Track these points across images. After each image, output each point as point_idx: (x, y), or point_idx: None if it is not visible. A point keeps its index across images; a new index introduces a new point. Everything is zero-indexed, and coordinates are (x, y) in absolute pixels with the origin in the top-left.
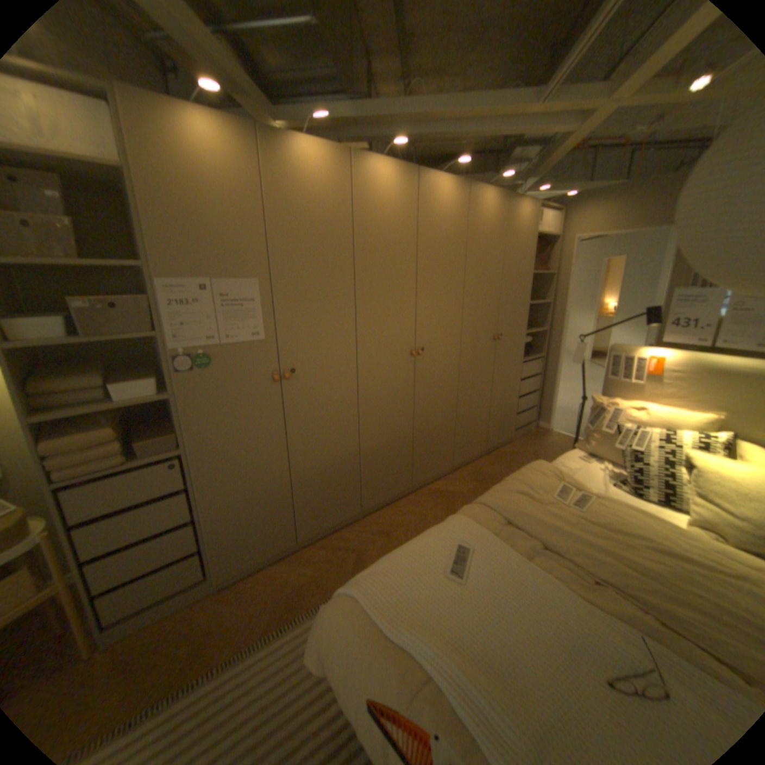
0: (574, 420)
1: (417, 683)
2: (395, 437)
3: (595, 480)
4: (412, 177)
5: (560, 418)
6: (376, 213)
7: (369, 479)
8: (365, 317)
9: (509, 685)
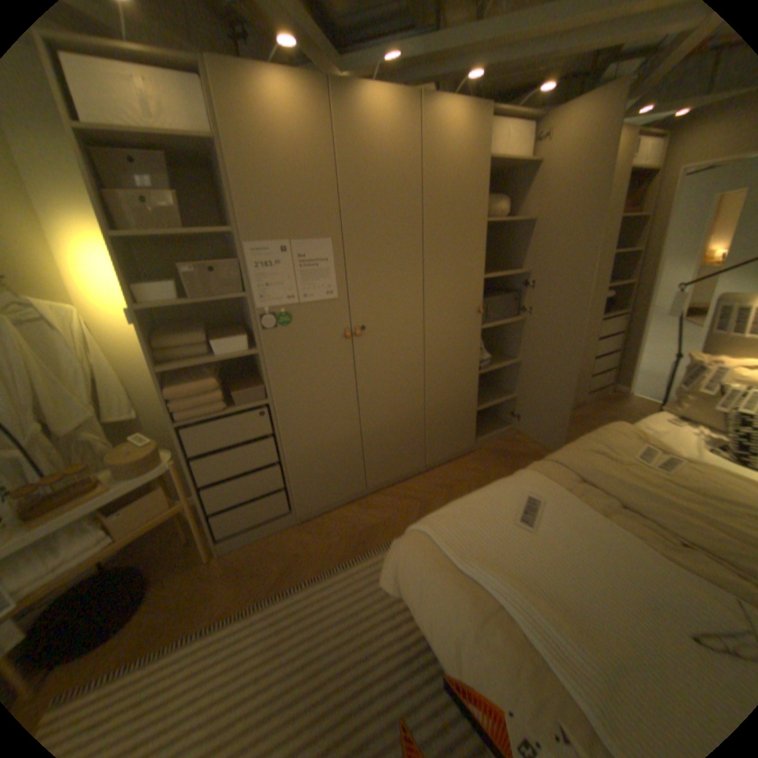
0: (659, 385)
1: (488, 609)
2: (459, 395)
3: (686, 444)
4: (486, 115)
5: (642, 382)
6: (446, 159)
7: (432, 434)
8: (432, 273)
9: (581, 624)
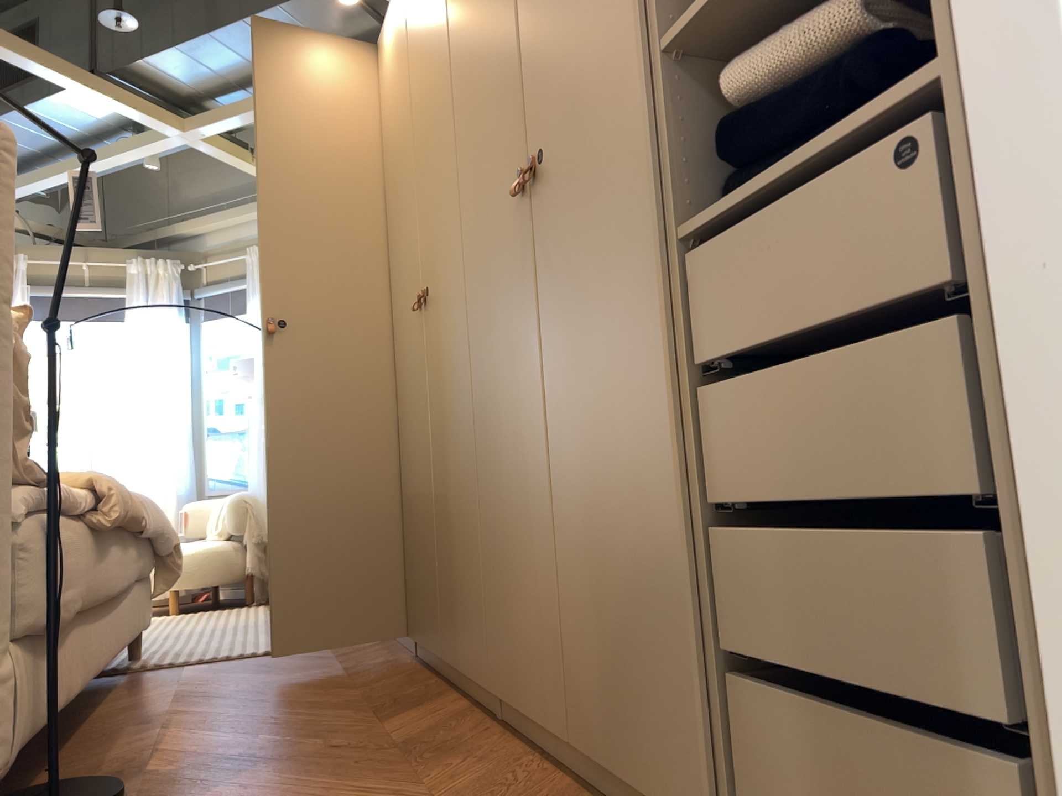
0: None
1: None
2: (424, 489)
3: None
4: None
5: None
6: (393, 100)
7: (412, 559)
8: (397, 258)
9: None
